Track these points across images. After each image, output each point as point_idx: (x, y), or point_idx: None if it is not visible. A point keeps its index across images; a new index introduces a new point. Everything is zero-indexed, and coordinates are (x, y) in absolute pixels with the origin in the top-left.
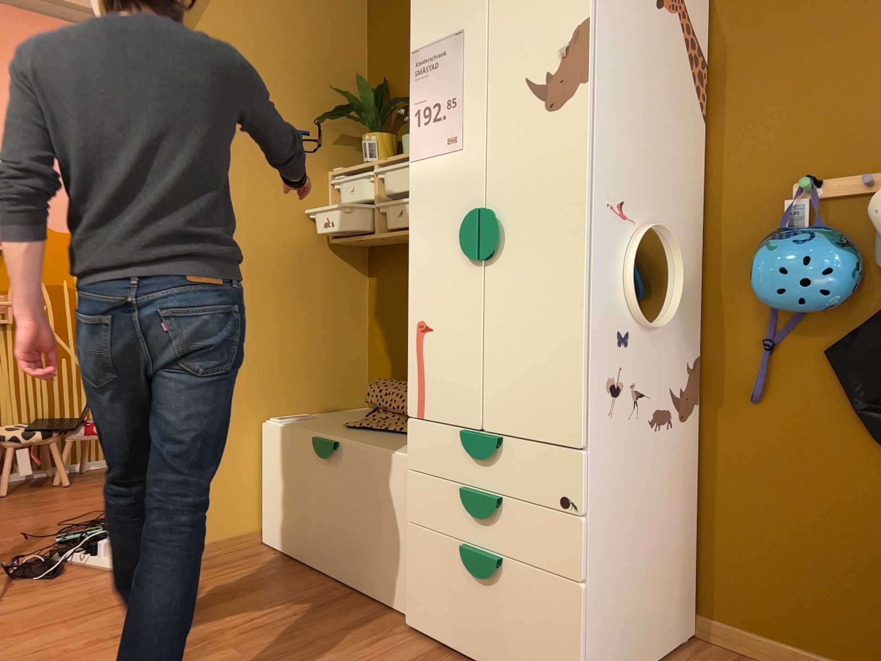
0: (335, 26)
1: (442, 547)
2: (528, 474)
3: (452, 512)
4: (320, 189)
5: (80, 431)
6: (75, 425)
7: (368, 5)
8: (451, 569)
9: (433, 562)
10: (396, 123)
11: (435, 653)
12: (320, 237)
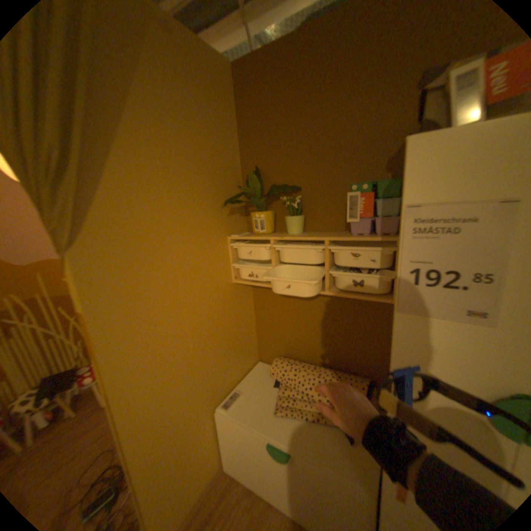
0: (218, 126)
1: None
2: None
3: None
4: (224, 250)
5: (76, 386)
6: (71, 382)
7: (234, 106)
8: None
9: None
10: (269, 199)
11: None
12: (228, 281)
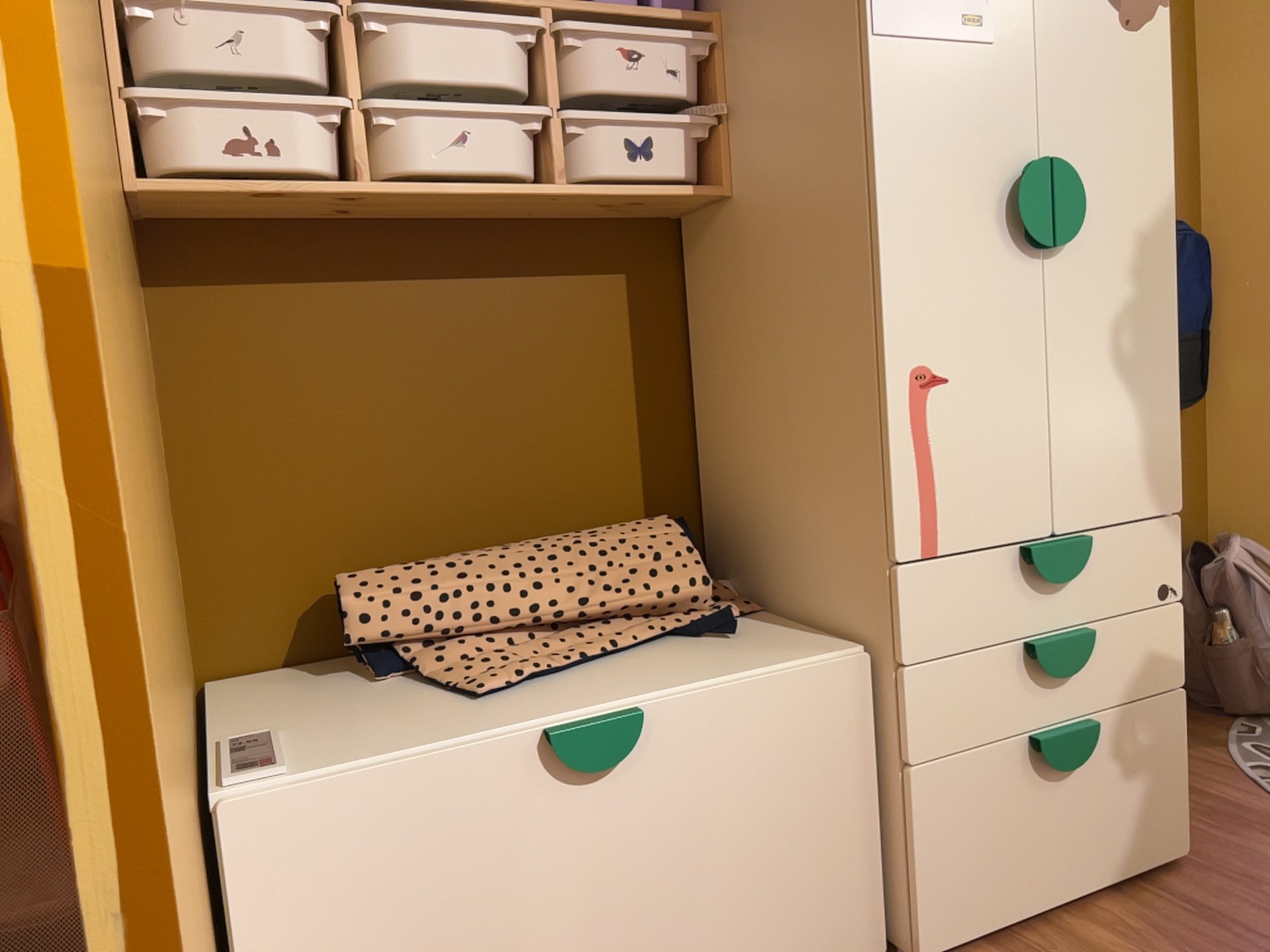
0: None
1: (992, 765)
2: (1118, 573)
3: (1005, 697)
4: None
5: None
6: None
7: None
8: (1010, 791)
9: (974, 803)
10: None
11: (1014, 948)
12: None
